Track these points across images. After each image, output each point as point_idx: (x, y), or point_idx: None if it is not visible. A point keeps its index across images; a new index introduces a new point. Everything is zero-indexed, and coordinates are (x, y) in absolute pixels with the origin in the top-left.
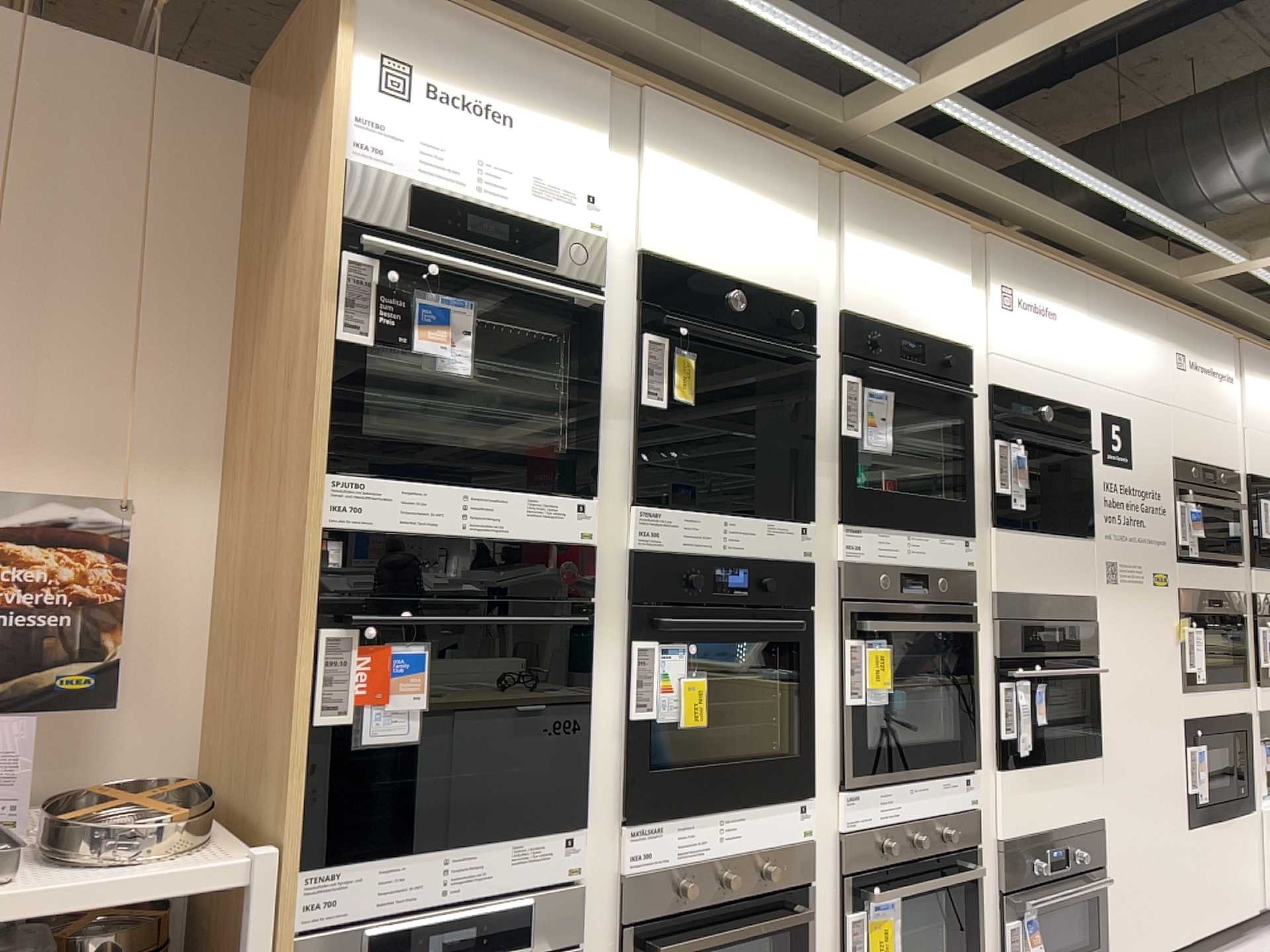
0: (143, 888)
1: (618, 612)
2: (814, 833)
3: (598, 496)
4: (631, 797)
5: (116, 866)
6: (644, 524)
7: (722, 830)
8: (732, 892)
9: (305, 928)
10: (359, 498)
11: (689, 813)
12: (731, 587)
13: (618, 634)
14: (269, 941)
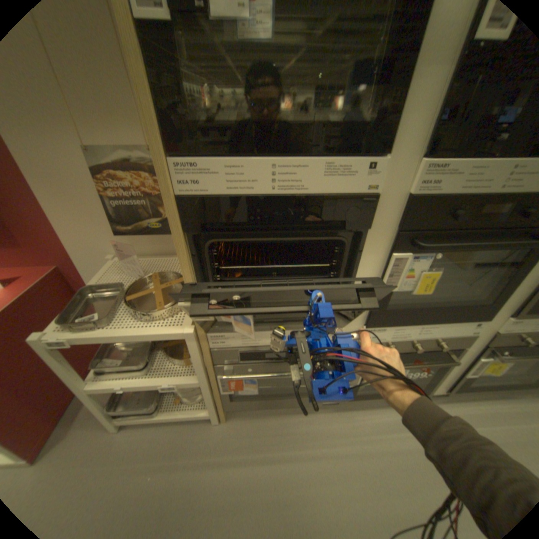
0: (145, 340)
1: (389, 234)
2: (481, 332)
3: (393, 153)
4: (371, 320)
5: (141, 325)
6: (430, 174)
7: (421, 332)
8: (417, 351)
9: (214, 349)
10: (194, 175)
11: (404, 326)
12: (493, 215)
13: (384, 247)
14: (198, 355)
